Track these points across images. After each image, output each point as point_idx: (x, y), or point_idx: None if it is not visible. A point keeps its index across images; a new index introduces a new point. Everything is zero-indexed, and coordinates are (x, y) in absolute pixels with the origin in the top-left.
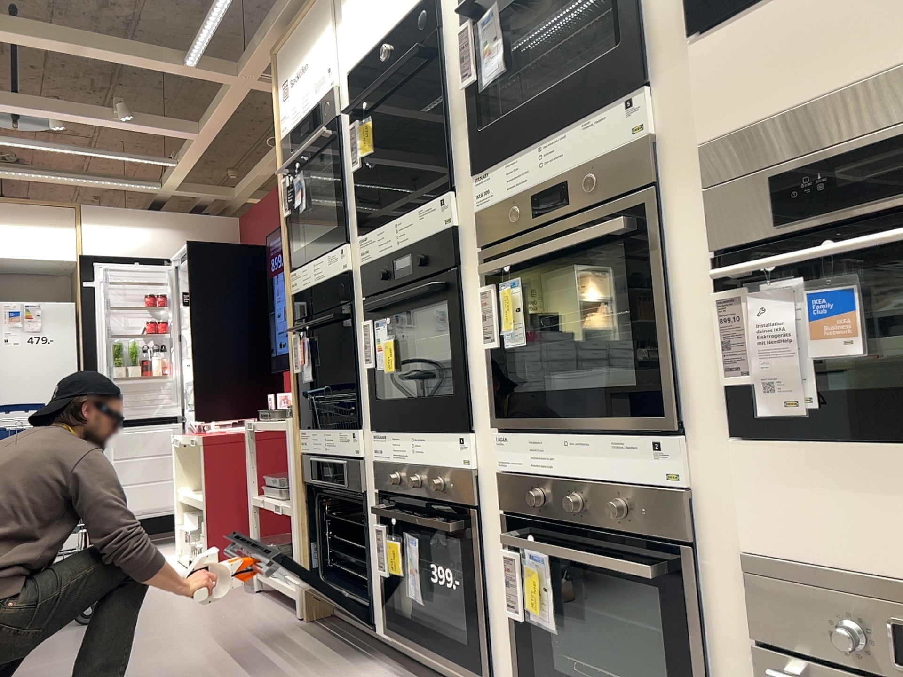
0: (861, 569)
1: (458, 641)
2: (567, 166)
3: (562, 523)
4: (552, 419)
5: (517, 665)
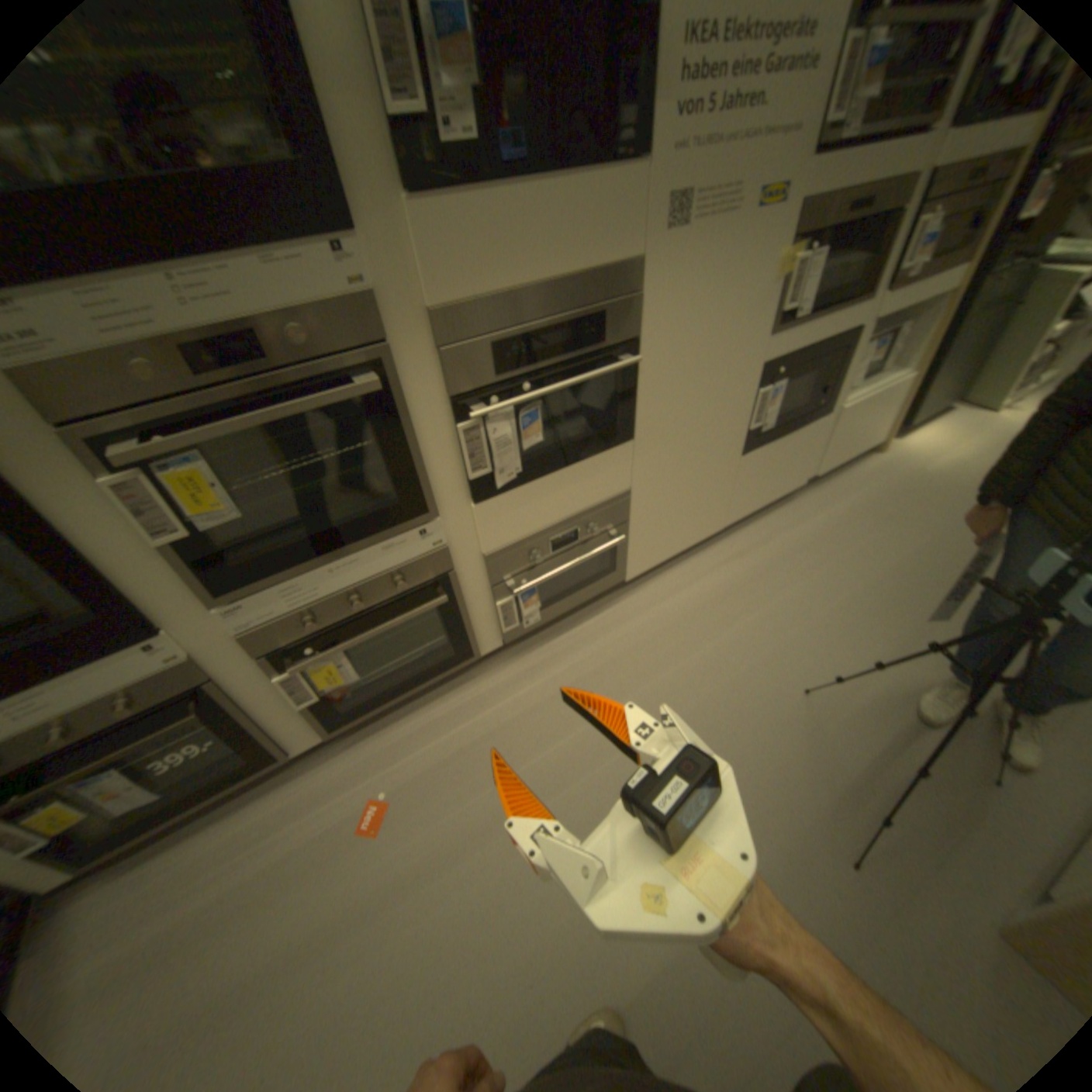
0: (534, 531)
1: (196, 780)
2: (245, 311)
3: (332, 623)
4: (305, 563)
5: (306, 727)
